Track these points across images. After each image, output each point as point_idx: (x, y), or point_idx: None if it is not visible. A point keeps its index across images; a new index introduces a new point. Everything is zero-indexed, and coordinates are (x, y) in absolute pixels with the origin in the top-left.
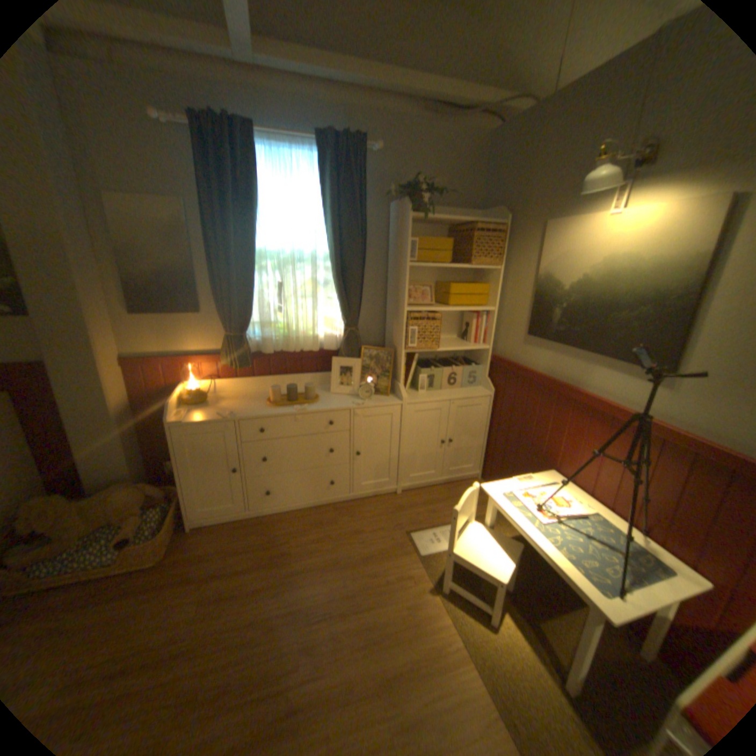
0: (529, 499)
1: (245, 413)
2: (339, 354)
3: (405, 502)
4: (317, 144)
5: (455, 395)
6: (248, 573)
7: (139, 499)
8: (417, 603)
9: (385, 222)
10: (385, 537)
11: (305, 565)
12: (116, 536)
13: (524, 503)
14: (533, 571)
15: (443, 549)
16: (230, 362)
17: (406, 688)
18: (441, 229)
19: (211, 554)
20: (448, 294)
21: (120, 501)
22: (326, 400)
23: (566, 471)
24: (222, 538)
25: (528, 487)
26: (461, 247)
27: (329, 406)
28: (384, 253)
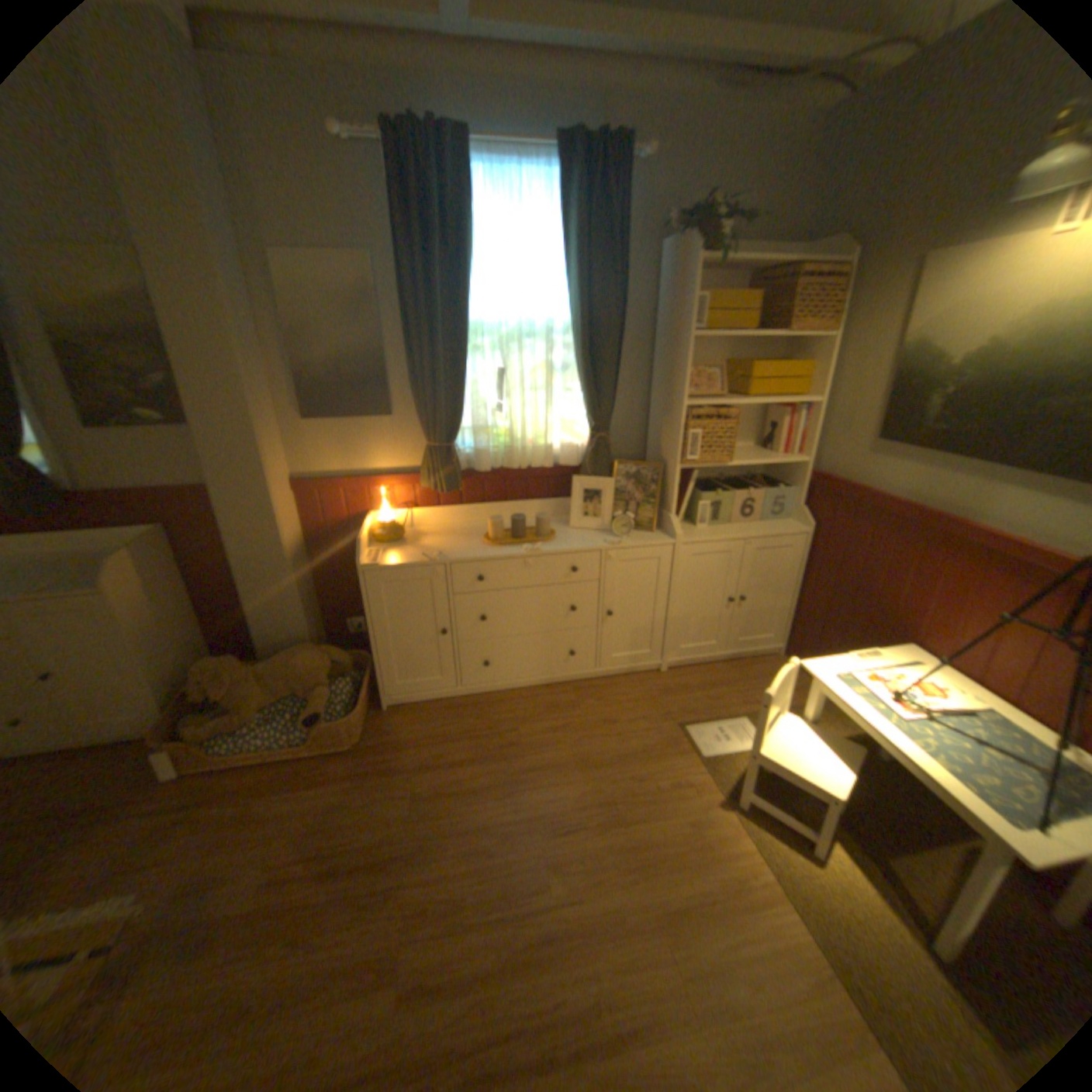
0: (879, 683)
1: (458, 552)
2: (581, 471)
3: (673, 683)
4: (559, 152)
5: (754, 531)
6: (469, 764)
7: (326, 662)
8: (703, 819)
9: (653, 270)
10: (649, 728)
11: (543, 759)
12: (302, 708)
13: (871, 689)
14: (873, 787)
15: (735, 749)
16: (434, 483)
17: (697, 925)
18: (740, 277)
19: (418, 737)
20: (749, 378)
21: (304, 664)
22: (565, 537)
23: (935, 645)
24: (429, 719)
25: (874, 667)
26: (773, 303)
27: (571, 545)
28: (650, 318)
